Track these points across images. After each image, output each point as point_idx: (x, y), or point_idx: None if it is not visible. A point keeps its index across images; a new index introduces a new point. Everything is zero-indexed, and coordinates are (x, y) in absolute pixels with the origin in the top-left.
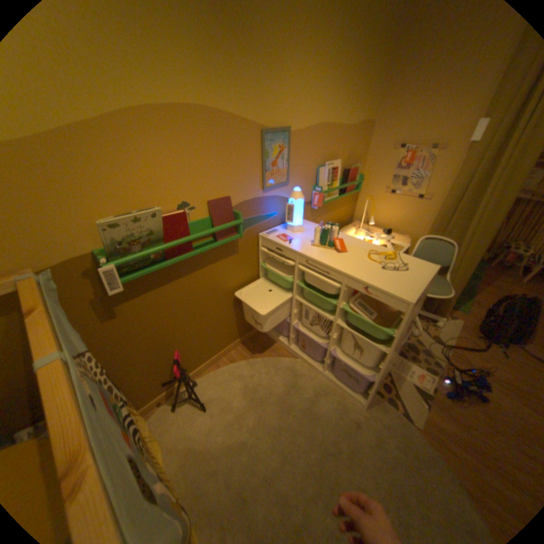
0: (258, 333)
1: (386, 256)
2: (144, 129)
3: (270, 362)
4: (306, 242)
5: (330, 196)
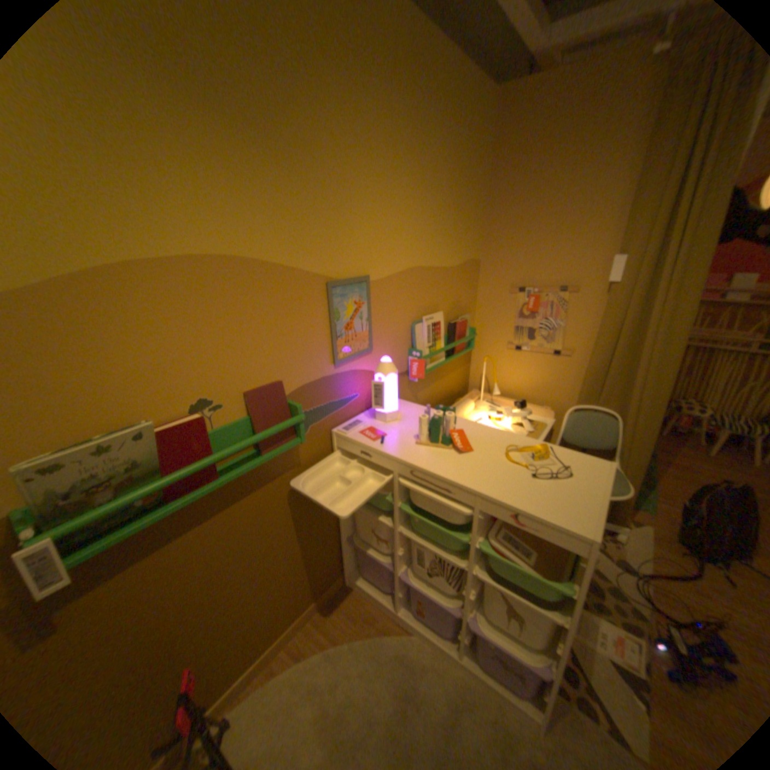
0: (342, 590)
1: (533, 454)
2: (129, 296)
3: (366, 650)
4: (408, 439)
5: (434, 360)
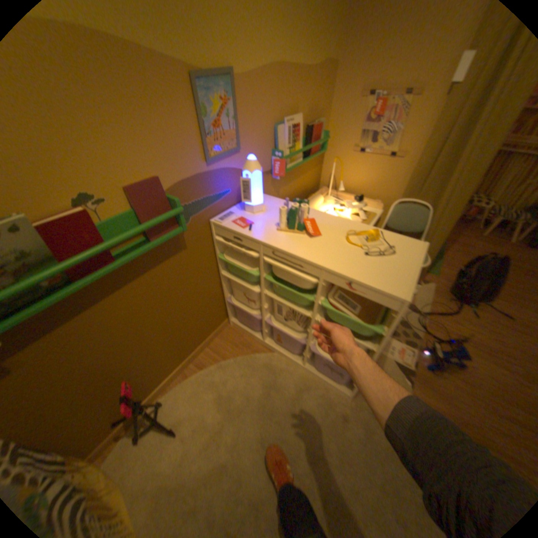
0: (227, 327)
1: (366, 236)
2: None
3: (244, 361)
4: (270, 226)
5: (293, 160)
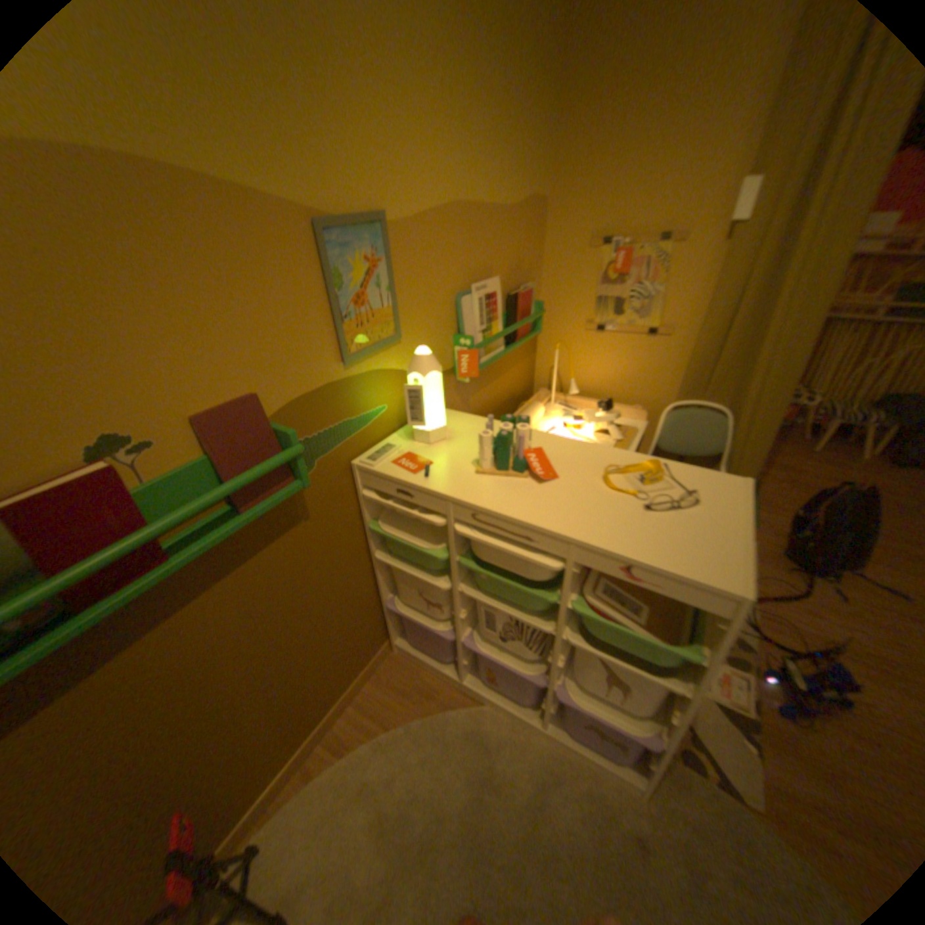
0: (390, 659)
1: (641, 475)
2: None
3: (427, 730)
4: (464, 467)
5: (490, 350)
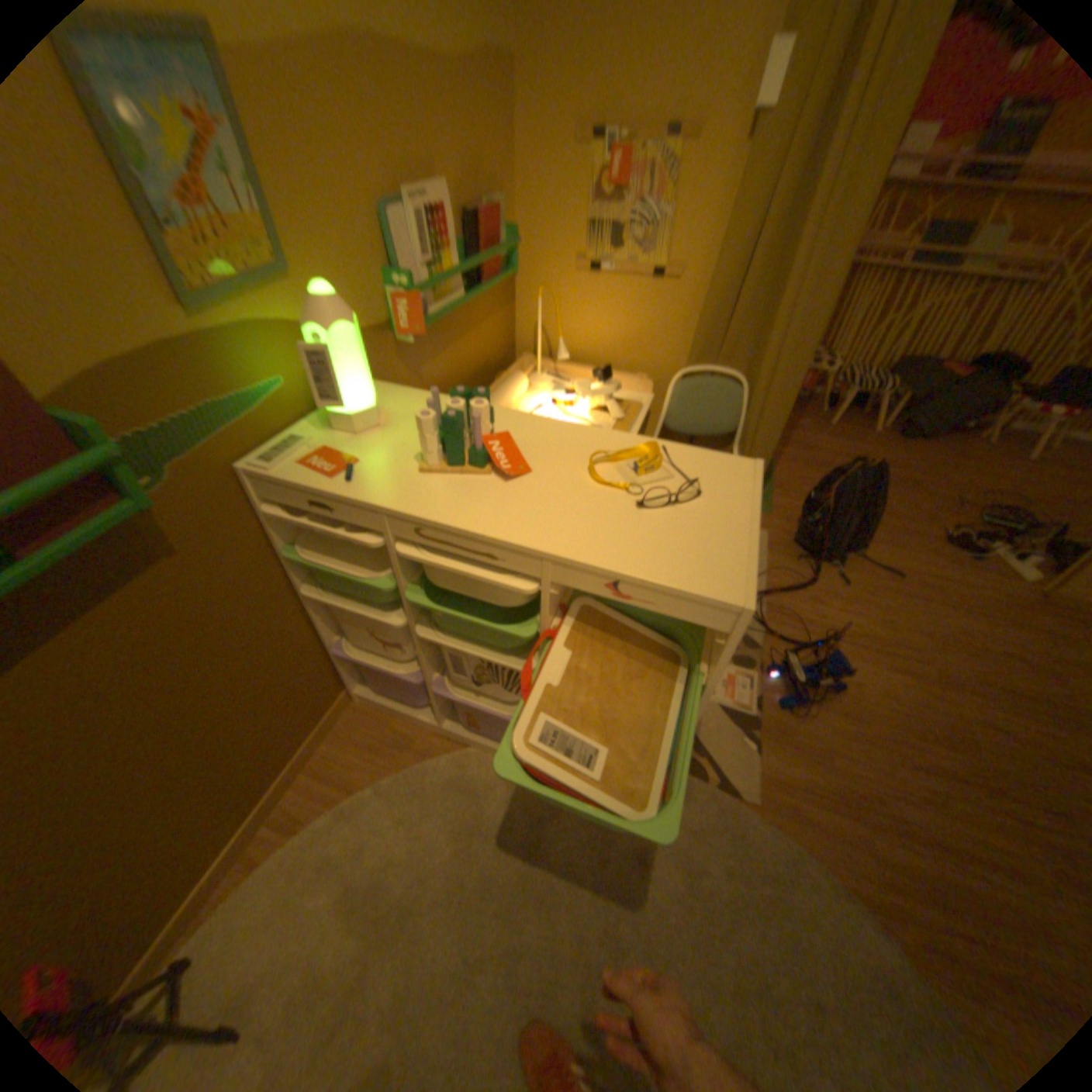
0: (349, 710)
1: (635, 462)
2: None
3: (400, 785)
4: (403, 463)
5: (442, 294)
